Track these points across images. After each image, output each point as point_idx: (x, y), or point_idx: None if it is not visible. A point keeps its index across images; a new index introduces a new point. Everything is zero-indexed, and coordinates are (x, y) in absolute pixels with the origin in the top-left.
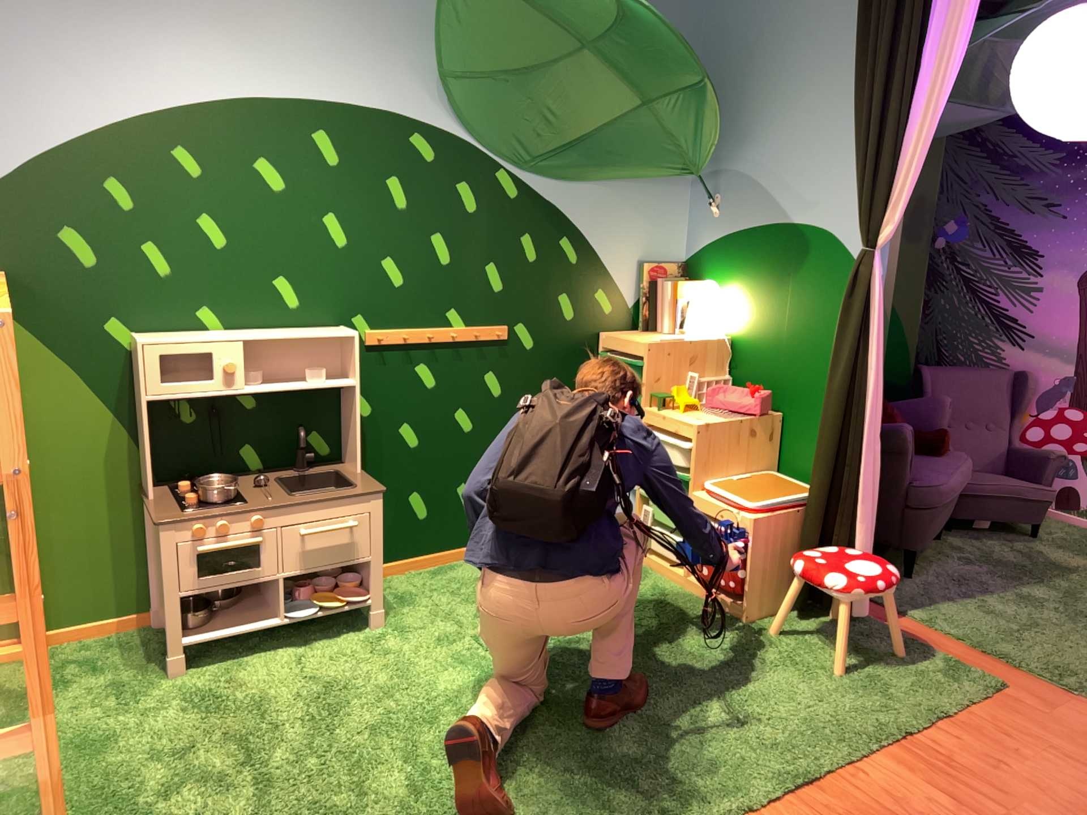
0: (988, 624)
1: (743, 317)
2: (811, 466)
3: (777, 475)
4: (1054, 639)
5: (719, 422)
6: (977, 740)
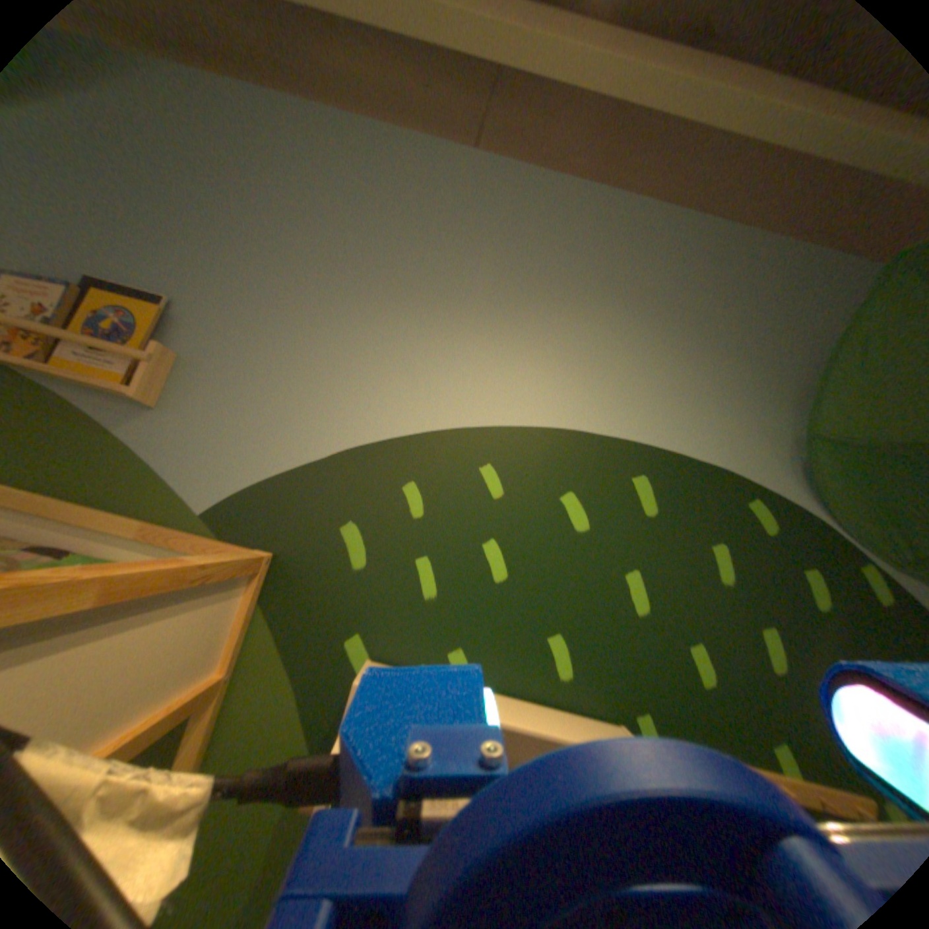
0: None
1: None
2: None
3: None
4: None
5: None
6: None
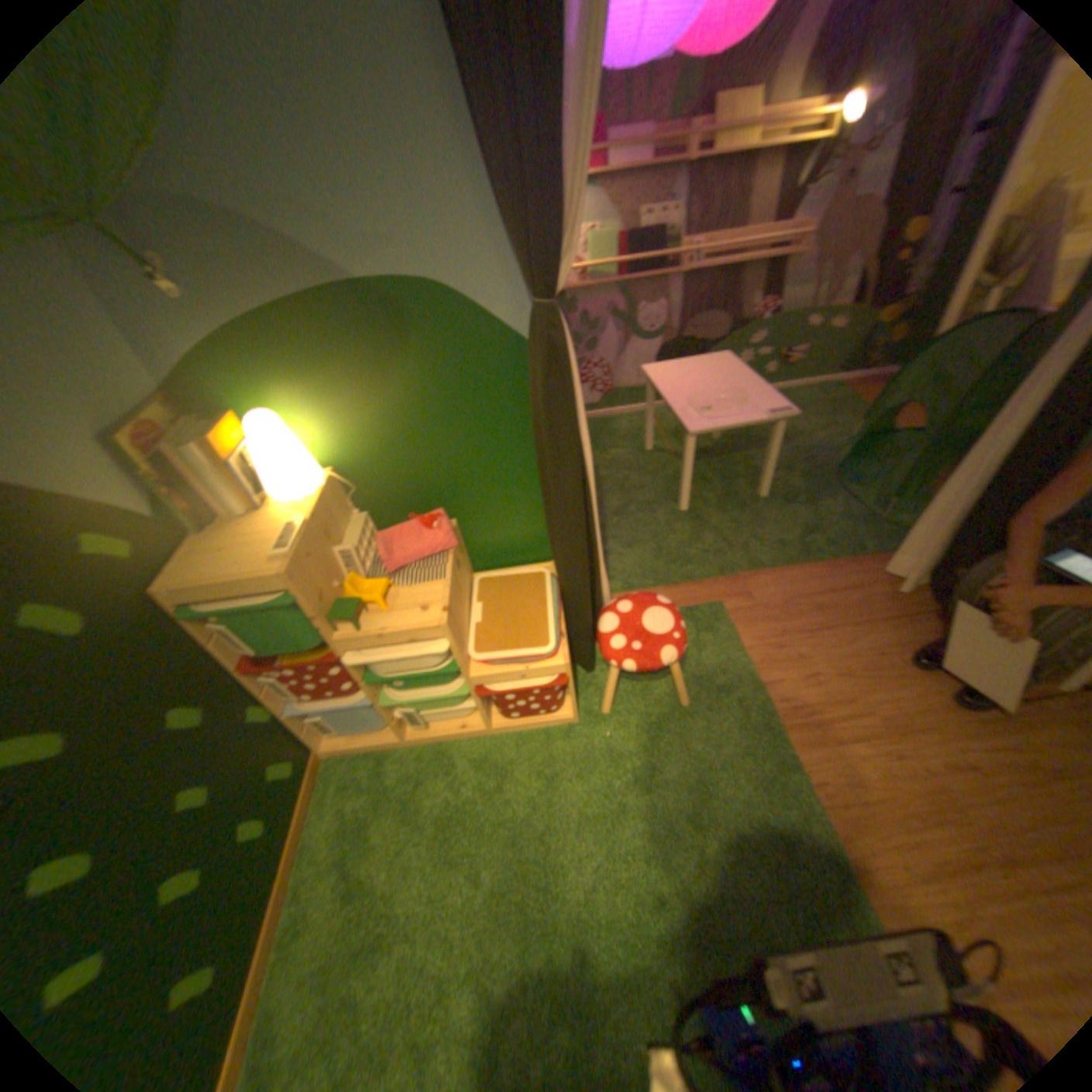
0: (651, 555)
1: (343, 431)
2: (570, 565)
3: (492, 573)
4: (682, 536)
5: (448, 587)
6: (797, 671)
